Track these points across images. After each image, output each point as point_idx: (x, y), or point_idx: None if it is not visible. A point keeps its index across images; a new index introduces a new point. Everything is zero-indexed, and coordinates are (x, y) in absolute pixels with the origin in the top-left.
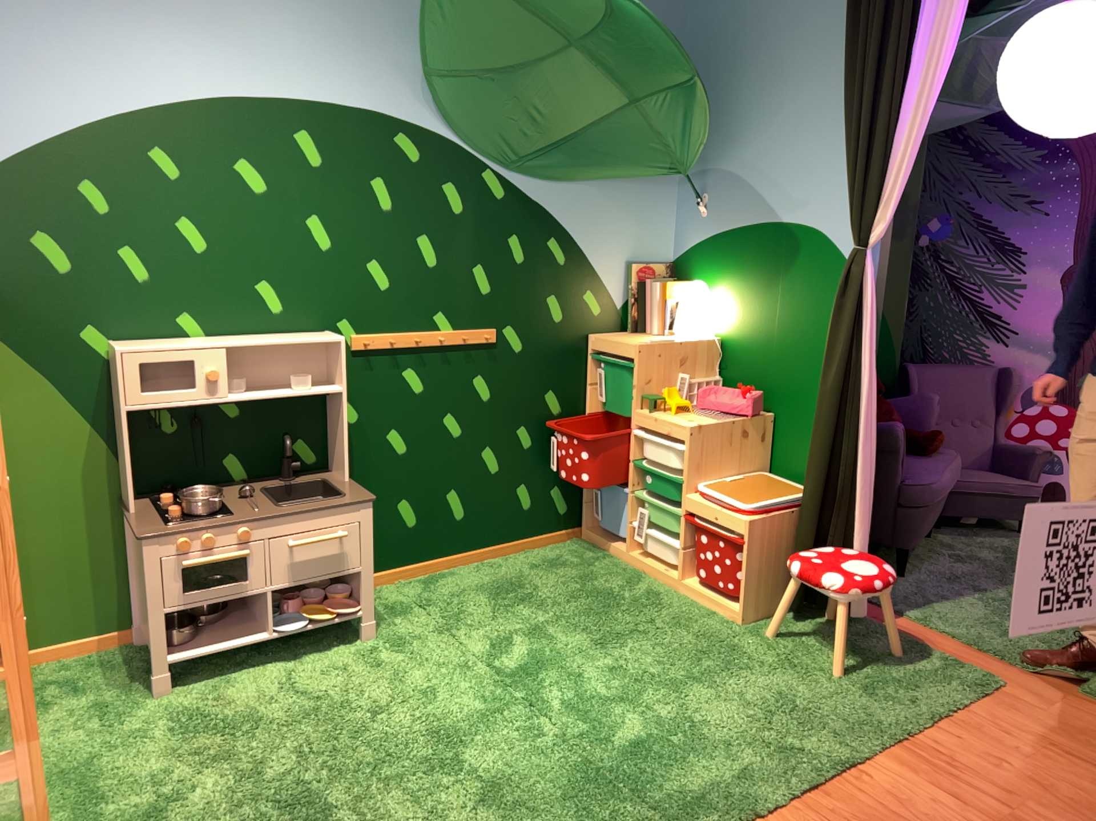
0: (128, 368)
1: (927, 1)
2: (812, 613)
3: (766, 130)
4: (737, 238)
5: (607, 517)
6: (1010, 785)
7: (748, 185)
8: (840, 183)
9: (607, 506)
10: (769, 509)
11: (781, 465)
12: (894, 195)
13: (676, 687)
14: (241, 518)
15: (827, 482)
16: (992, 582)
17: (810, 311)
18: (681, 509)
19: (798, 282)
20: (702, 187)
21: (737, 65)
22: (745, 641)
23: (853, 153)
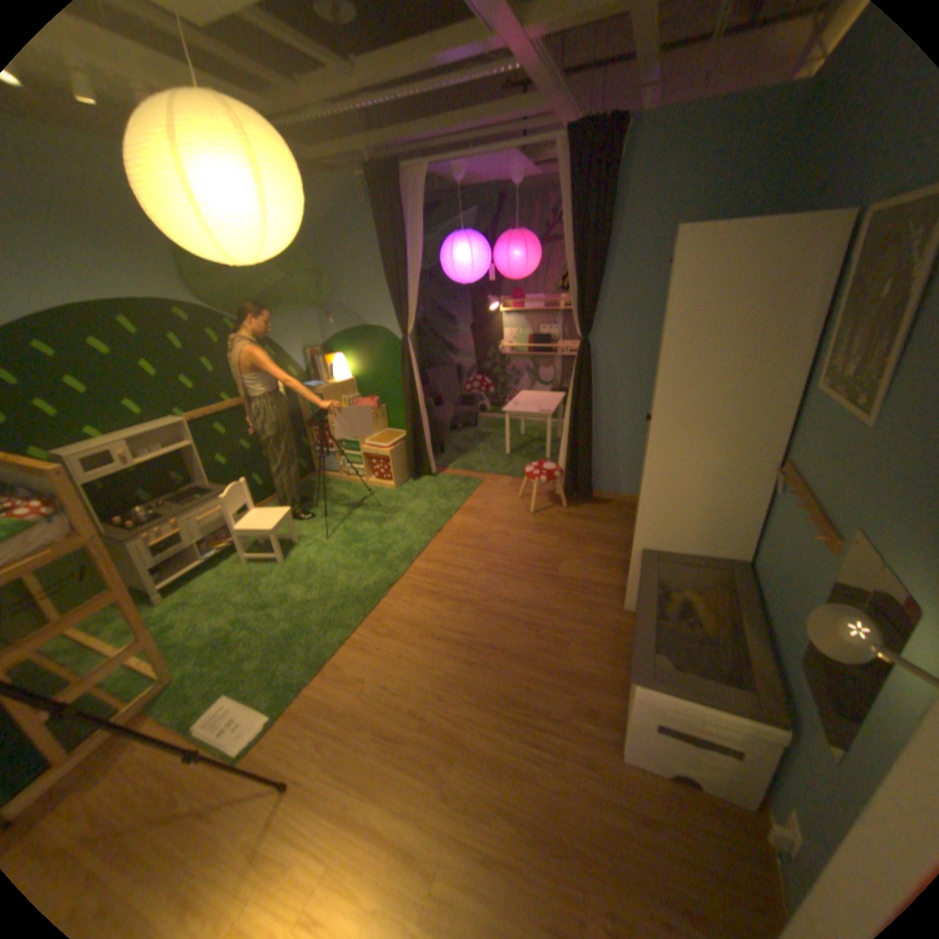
0: (72, 466)
1: (407, 235)
2: (418, 478)
3: (352, 286)
4: (350, 334)
5: (327, 465)
6: (491, 510)
7: (349, 311)
8: (389, 309)
9: (325, 461)
10: (394, 445)
11: (392, 426)
12: (412, 316)
13: (382, 520)
14: (169, 518)
15: (413, 430)
16: (472, 448)
17: (389, 363)
18: (359, 454)
19: (382, 351)
20: (328, 311)
21: (330, 254)
22: (399, 495)
23: (391, 296)
